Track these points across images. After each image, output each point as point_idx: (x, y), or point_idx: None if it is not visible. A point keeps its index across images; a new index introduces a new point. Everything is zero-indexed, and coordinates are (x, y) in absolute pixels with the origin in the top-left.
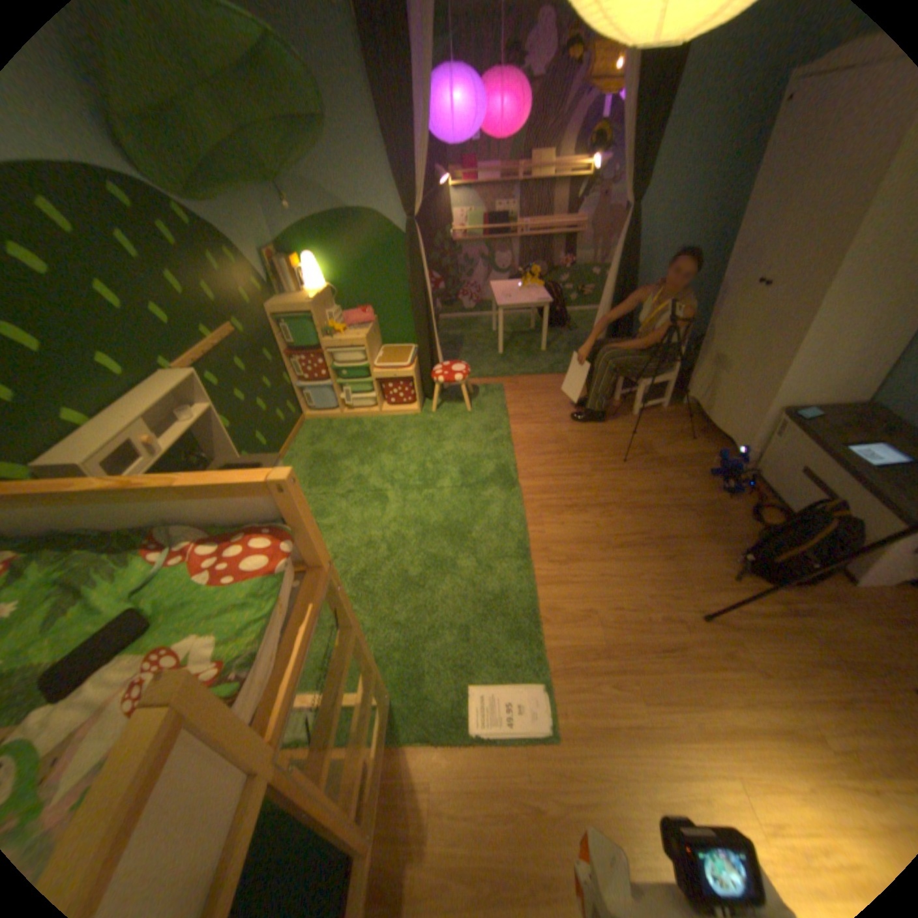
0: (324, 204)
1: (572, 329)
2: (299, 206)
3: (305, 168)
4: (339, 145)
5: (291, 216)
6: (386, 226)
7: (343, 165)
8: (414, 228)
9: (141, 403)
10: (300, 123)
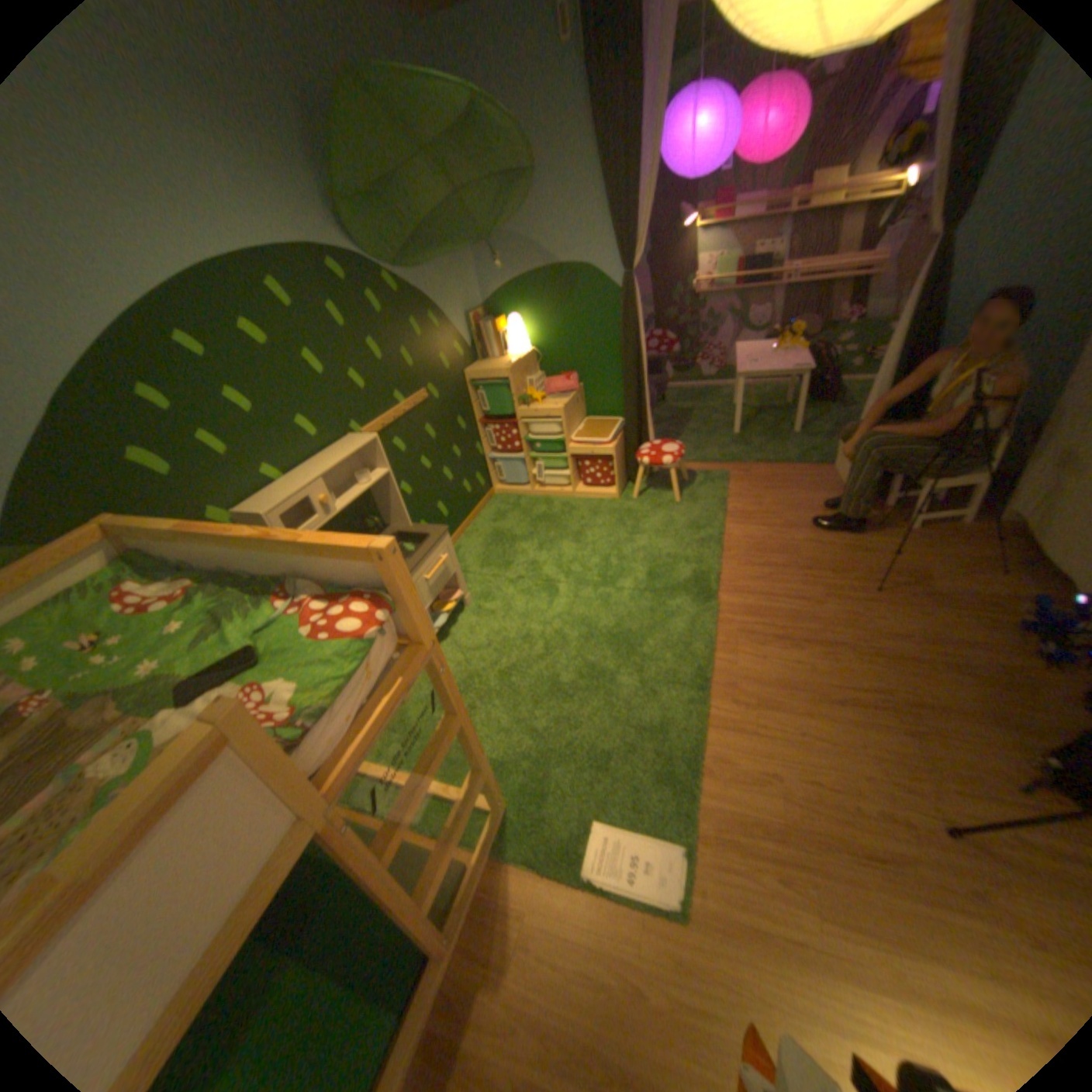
0: (536, 261)
1: (847, 404)
2: (510, 265)
3: (520, 223)
4: (557, 195)
5: (502, 275)
6: (601, 281)
7: (559, 216)
8: (633, 282)
9: (325, 463)
10: (511, 178)
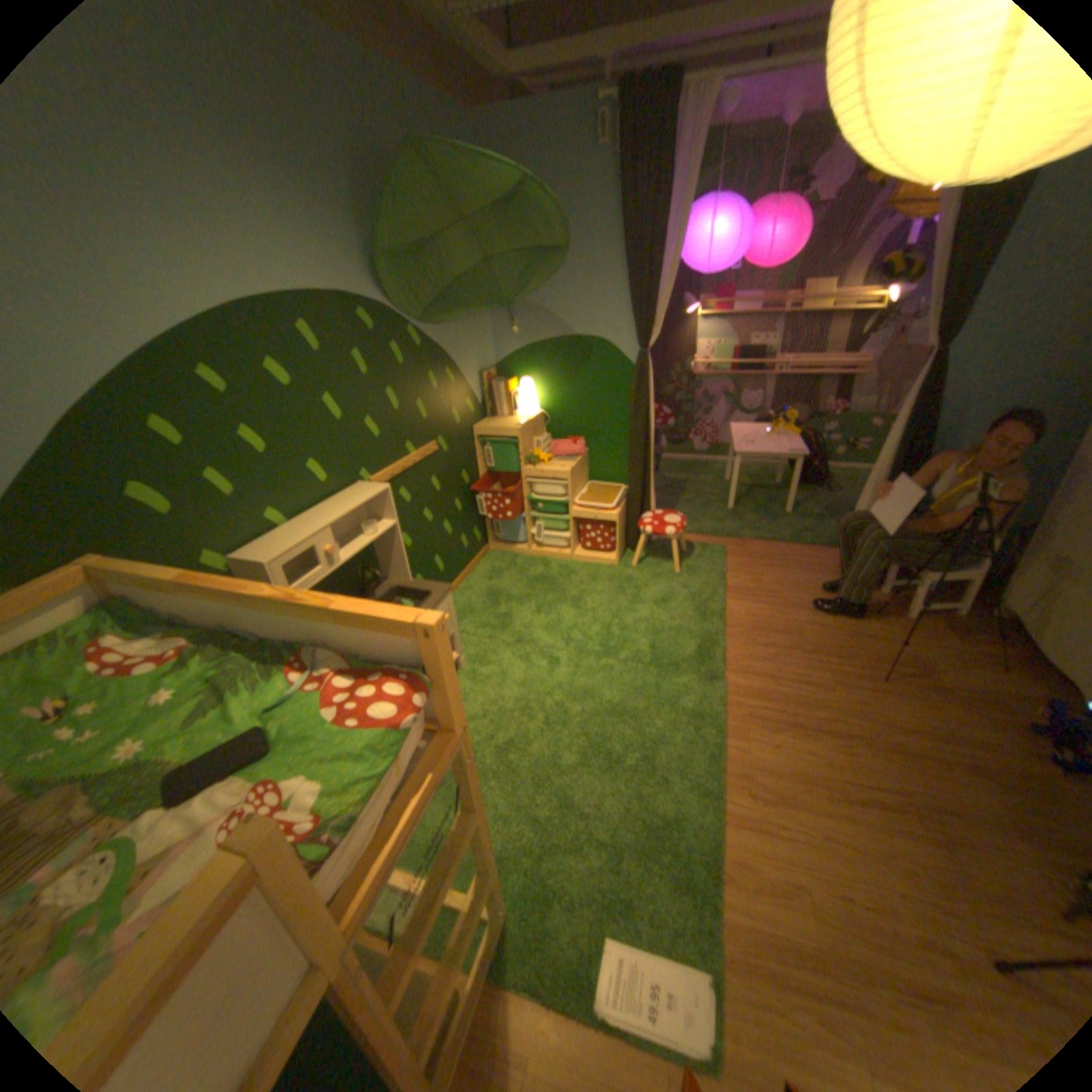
0: (554, 331)
1: (833, 490)
2: (528, 331)
3: (541, 295)
4: (580, 274)
5: (518, 340)
6: (615, 355)
7: (581, 293)
8: (645, 359)
9: (333, 511)
10: (543, 254)
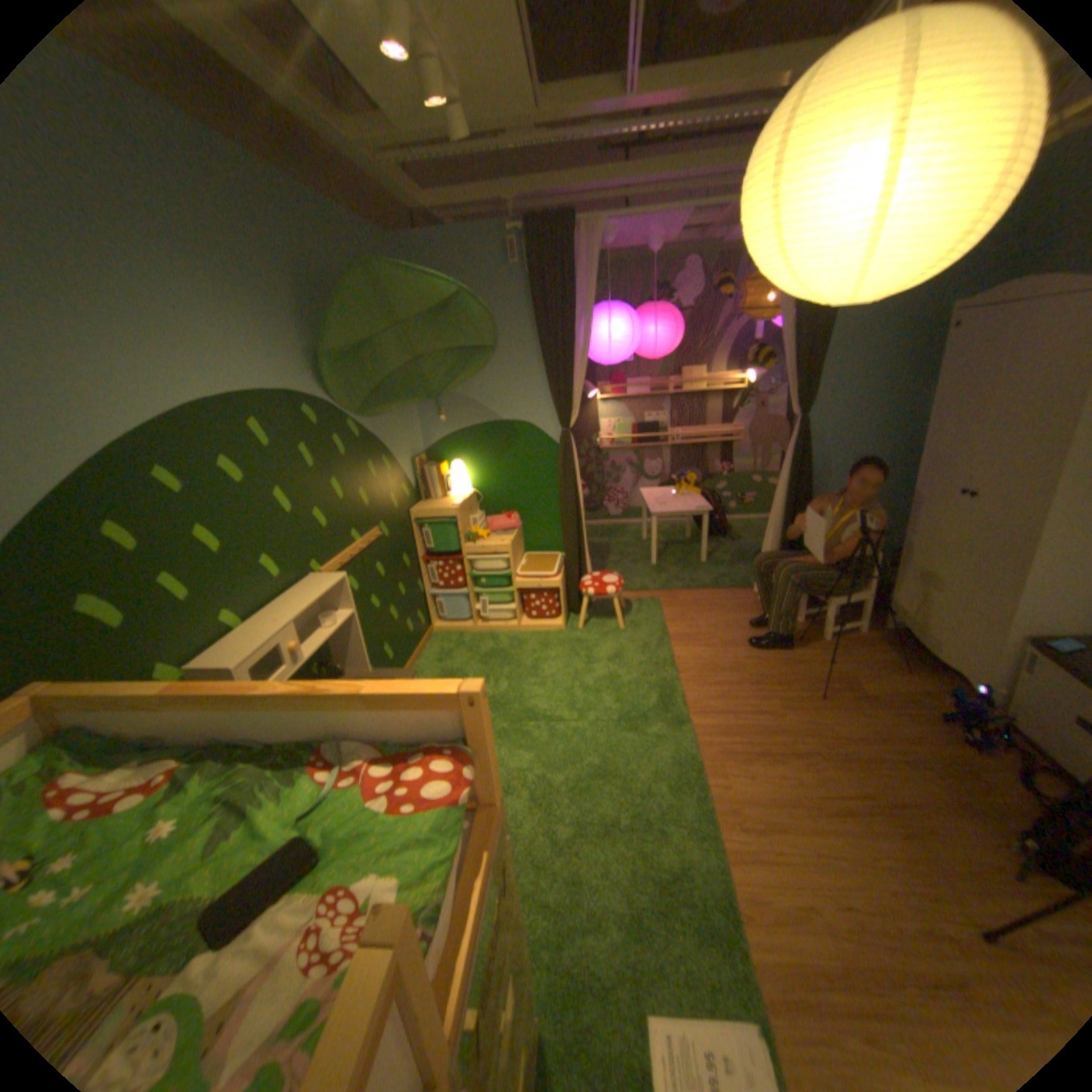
0: (480, 417)
1: (734, 539)
2: (455, 419)
3: (466, 387)
4: (501, 368)
5: (446, 427)
6: (539, 436)
7: (503, 384)
8: (567, 438)
9: (293, 606)
10: (471, 352)
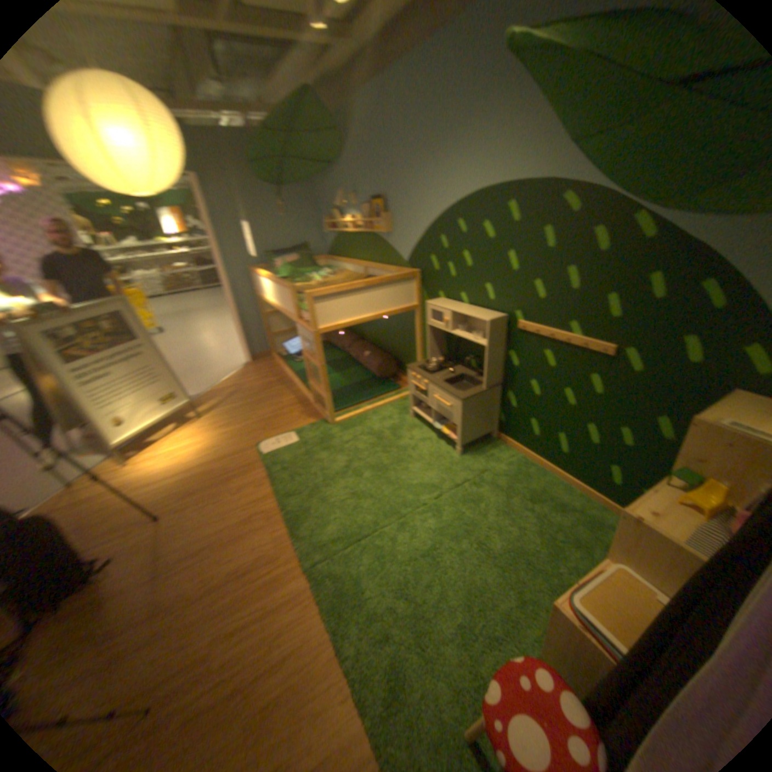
0: None
1: None
2: None
3: None
4: None
5: None
6: None
7: None
8: None
9: (465, 311)
10: None
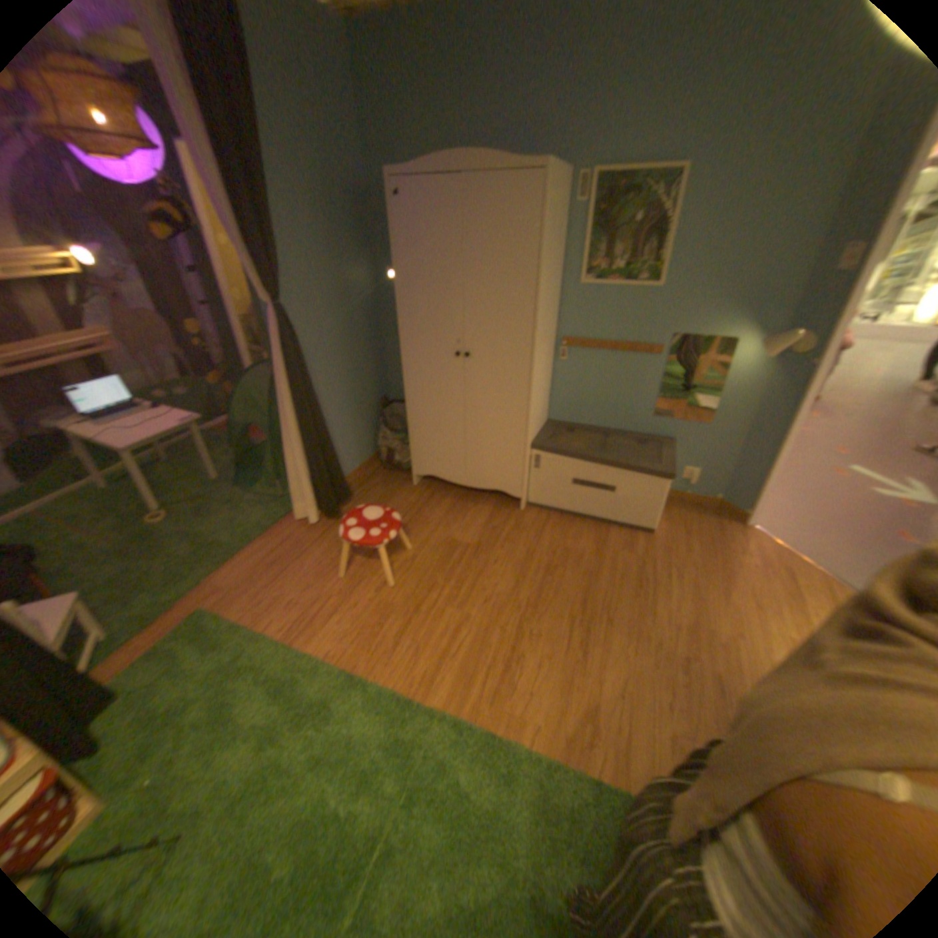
0: None
1: (192, 472)
2: None
3: None
4: None
5: None
6: None
7: None
8: None
9: None
10: None
